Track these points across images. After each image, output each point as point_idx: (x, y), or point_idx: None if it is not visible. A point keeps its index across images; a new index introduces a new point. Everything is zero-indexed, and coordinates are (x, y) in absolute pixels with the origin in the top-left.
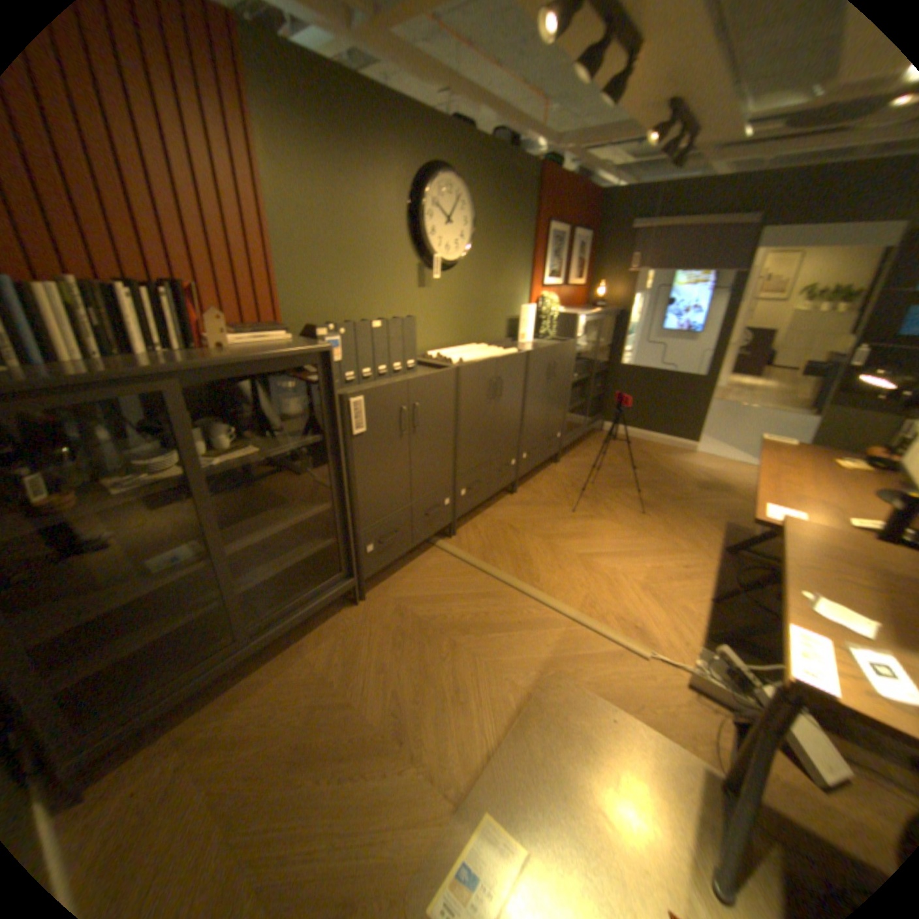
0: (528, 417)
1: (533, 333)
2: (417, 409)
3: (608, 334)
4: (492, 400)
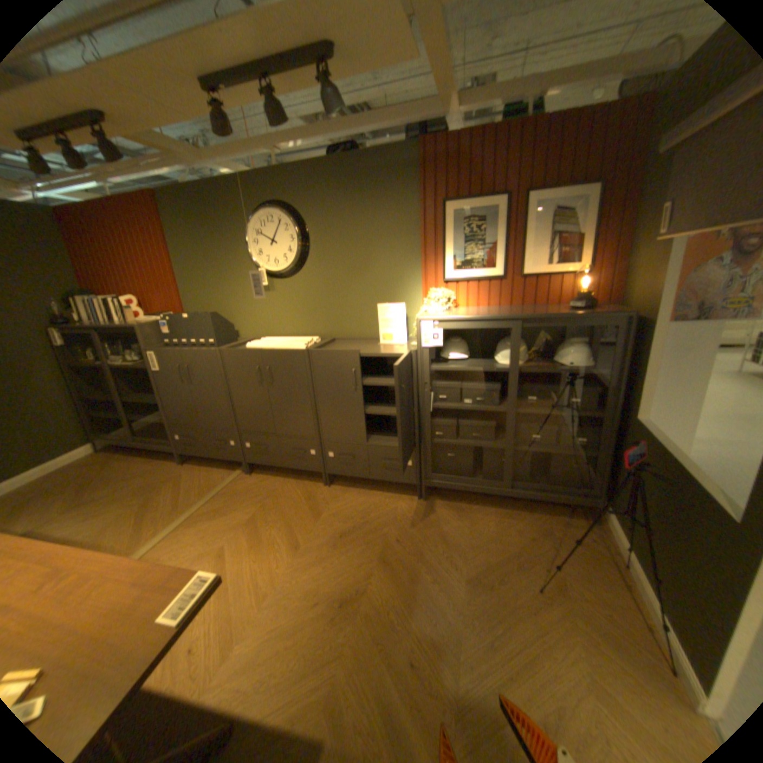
0: (324, 416)
1: (405, 336)
2: (187, 369)
3: (622, 358)
4: (262, 383)
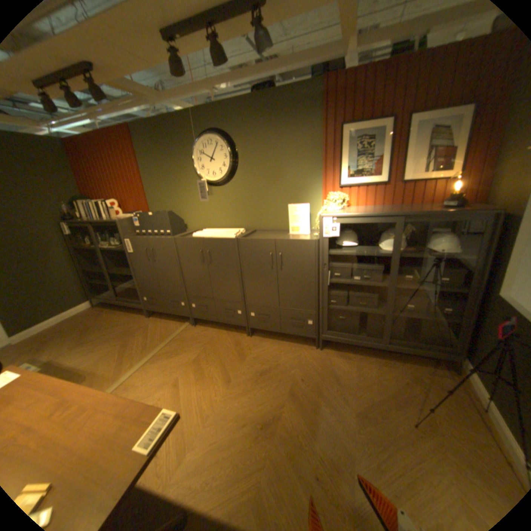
0: (248, 287)
1: (308, 228)
2: (152, 251)
3: (487, 246)
4: (204, 262)
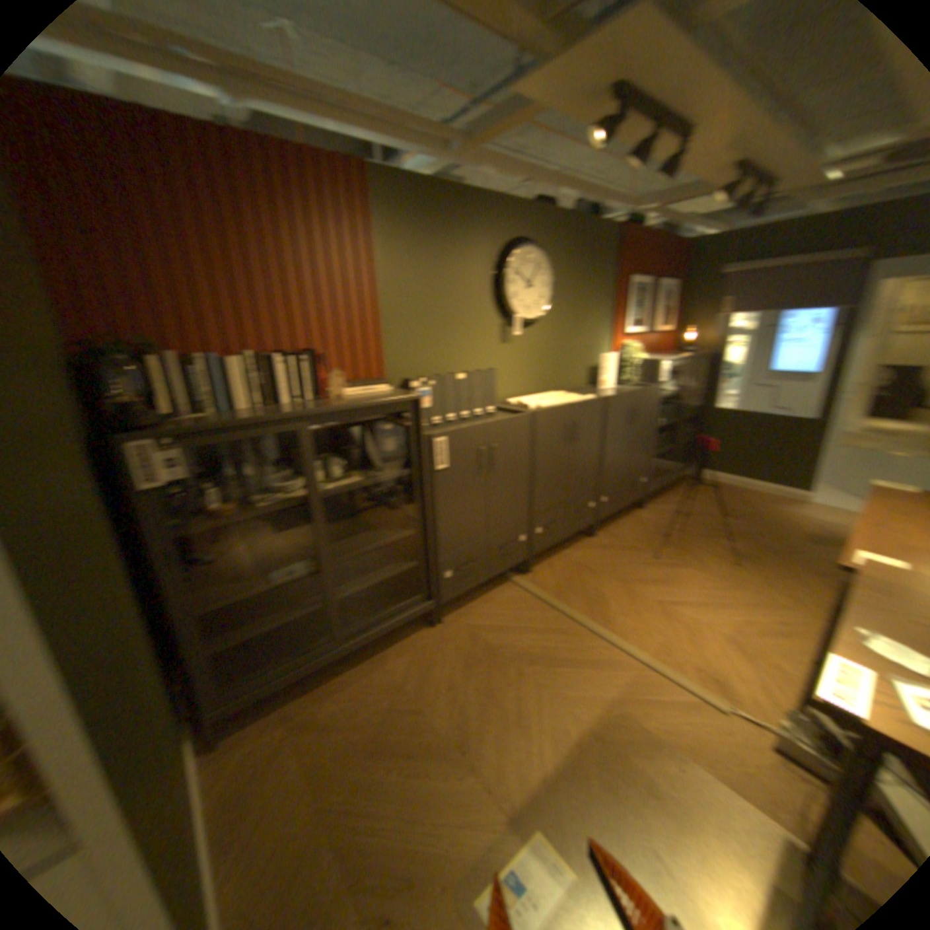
0: (605, 461)
1: (612, 380)
2: (491, 450)
3: (699, 378)
4: (566, 443)
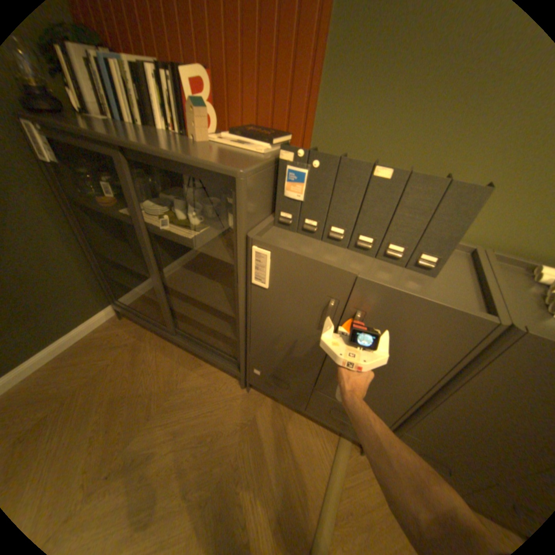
0: None
1: None
2: (355, 317)
3: None
4: None
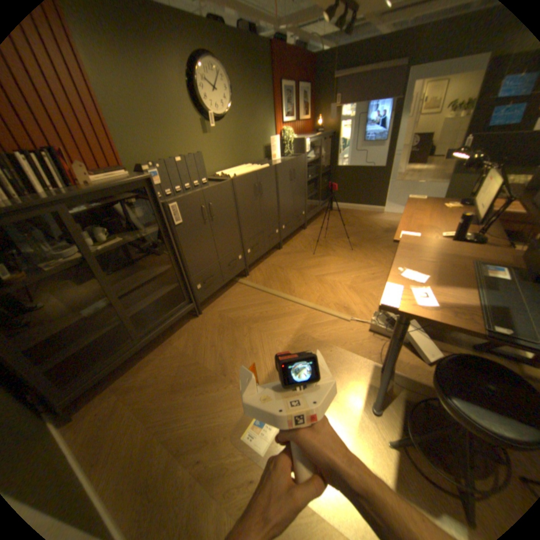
0: (281, 204)
1: (280, 154)
2: (210, 207)
3: (328, 148)
4: (257, 196)
